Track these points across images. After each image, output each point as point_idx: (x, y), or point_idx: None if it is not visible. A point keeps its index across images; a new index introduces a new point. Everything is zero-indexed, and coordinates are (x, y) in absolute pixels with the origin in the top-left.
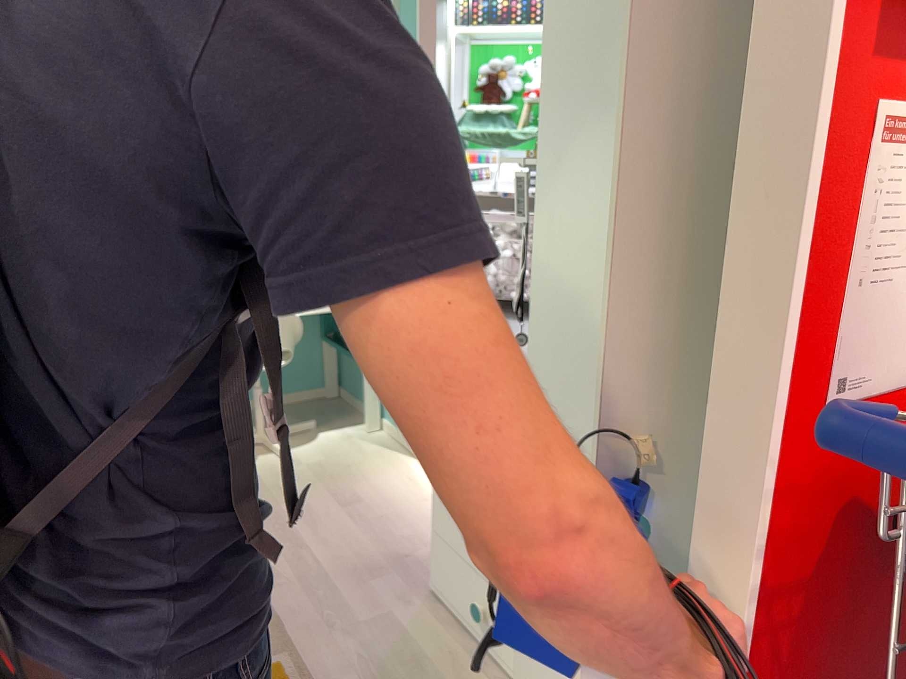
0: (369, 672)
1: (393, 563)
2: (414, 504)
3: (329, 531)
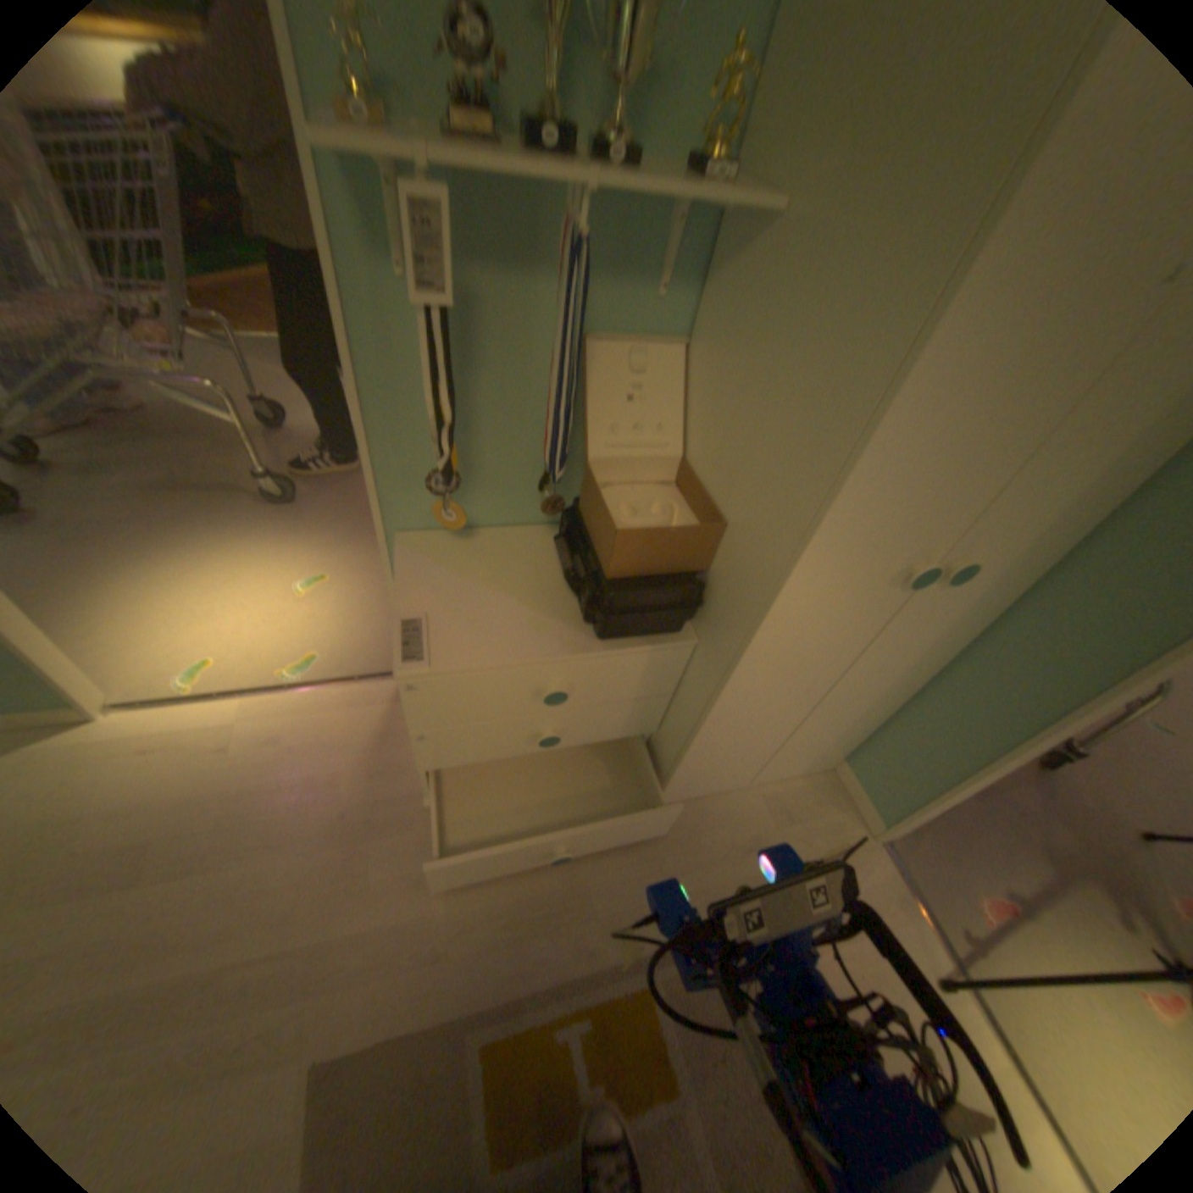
0: (530, 917)
1: (342, 836)
2: (217, 765)
3: (195, 918)
